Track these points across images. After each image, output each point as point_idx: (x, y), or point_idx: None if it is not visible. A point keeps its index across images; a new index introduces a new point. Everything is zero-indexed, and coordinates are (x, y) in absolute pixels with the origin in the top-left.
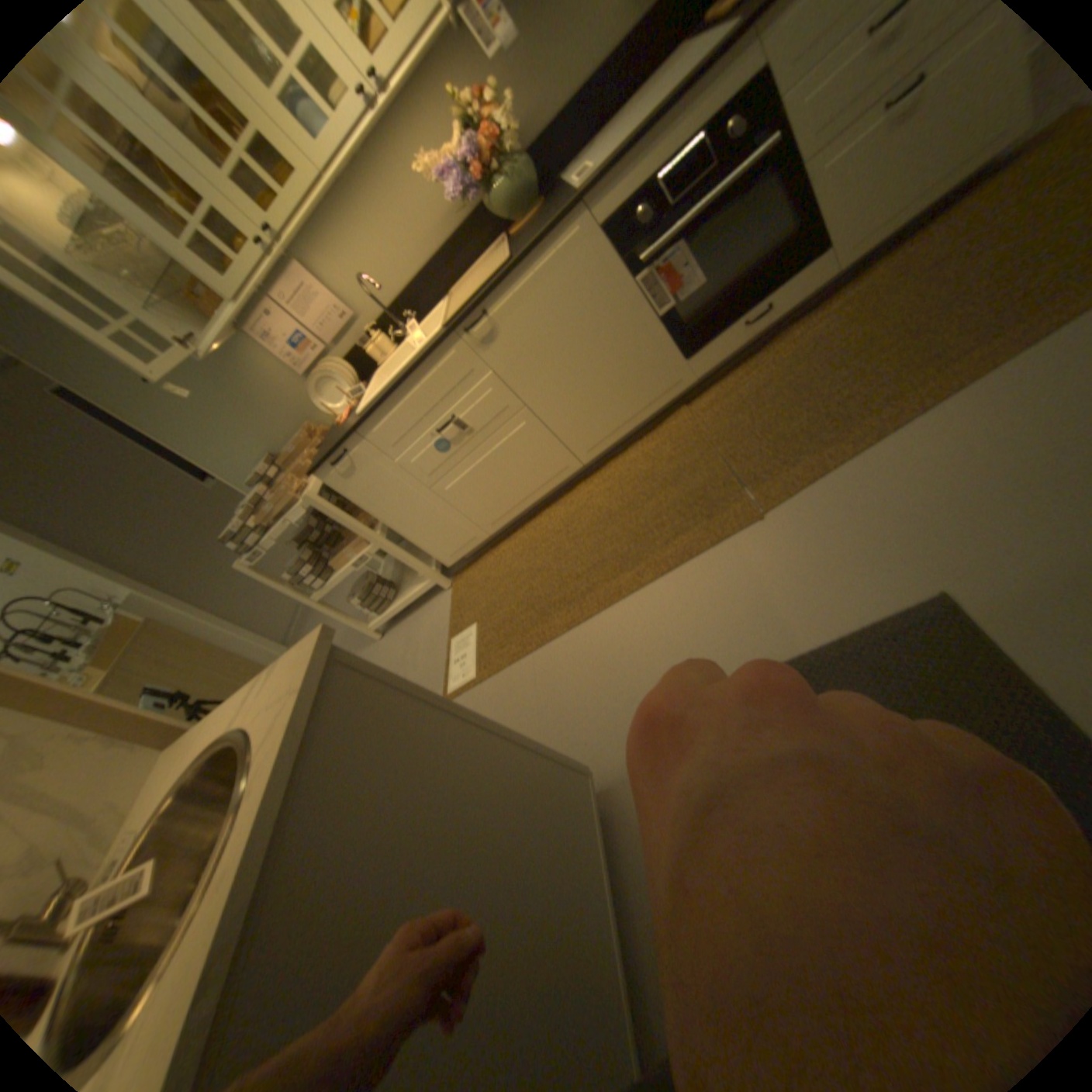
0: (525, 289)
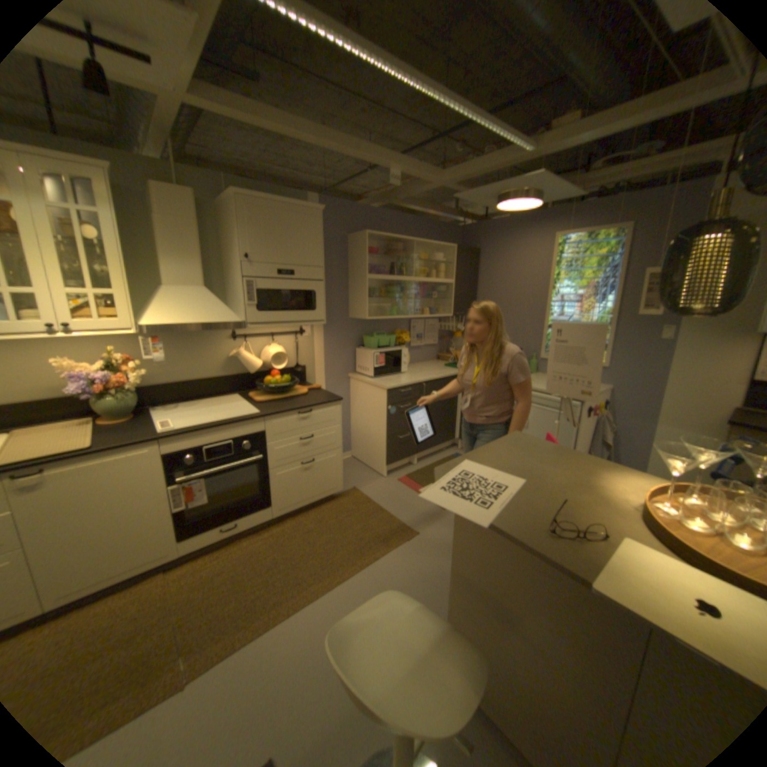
0: (86, 468)
